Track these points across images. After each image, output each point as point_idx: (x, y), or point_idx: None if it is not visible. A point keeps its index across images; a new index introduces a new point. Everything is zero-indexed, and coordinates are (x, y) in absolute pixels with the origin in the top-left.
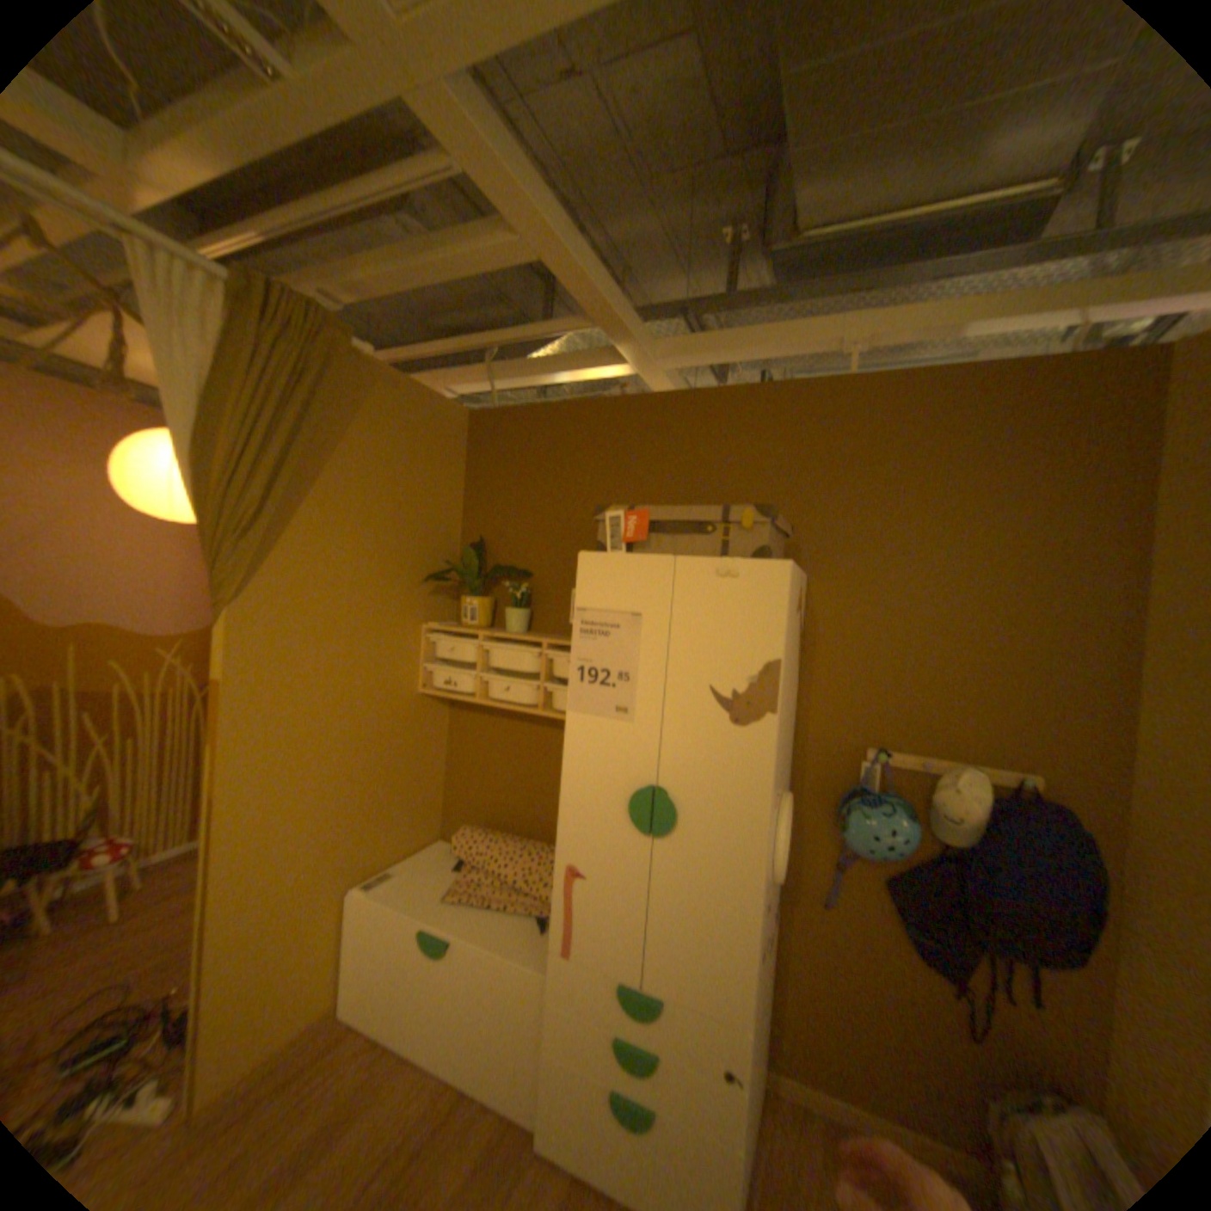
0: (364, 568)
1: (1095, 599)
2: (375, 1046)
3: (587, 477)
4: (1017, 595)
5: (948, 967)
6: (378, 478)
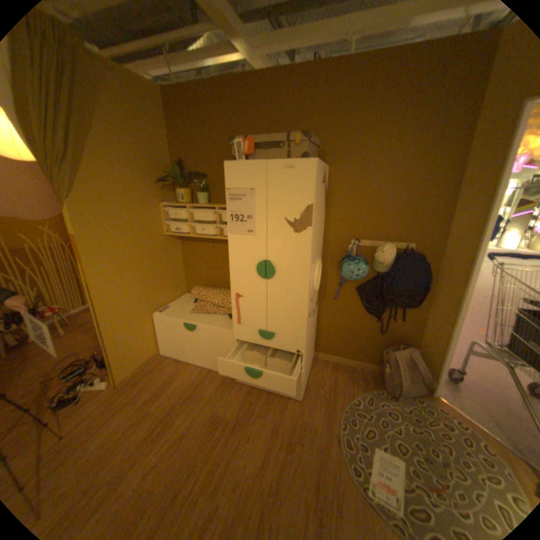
0: (125, 177)
1: (445, 168)
2: (175, 361)
3: (225, 122)
4: (415, 168)
5: (375, 313)
6: (120, 129)
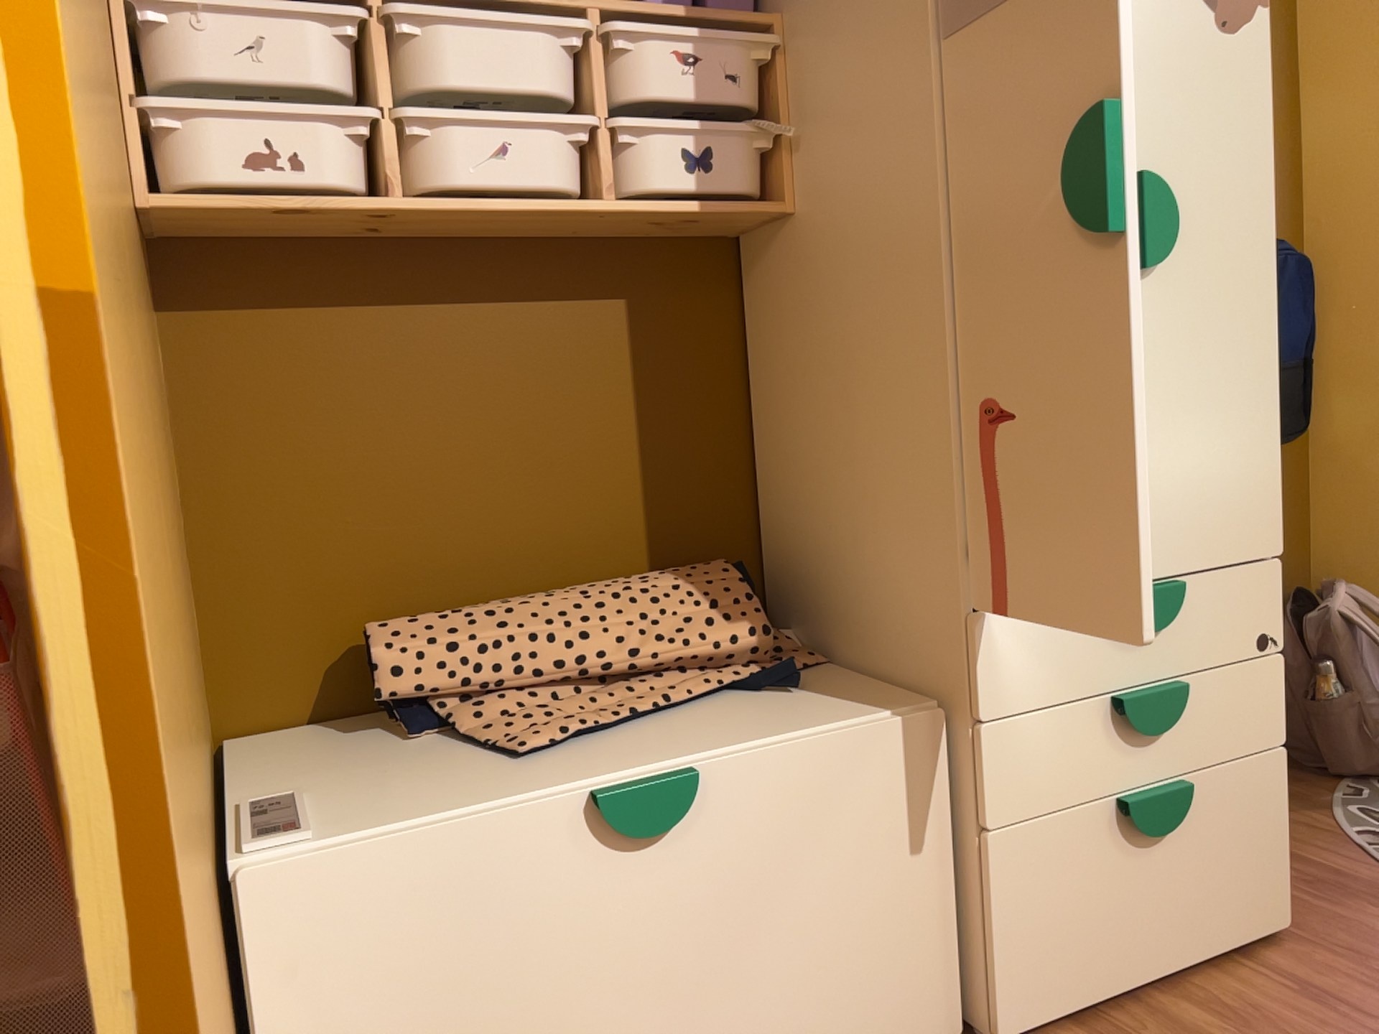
0: None
1: None
2: None
3: None
4: None
5: None
6: None
